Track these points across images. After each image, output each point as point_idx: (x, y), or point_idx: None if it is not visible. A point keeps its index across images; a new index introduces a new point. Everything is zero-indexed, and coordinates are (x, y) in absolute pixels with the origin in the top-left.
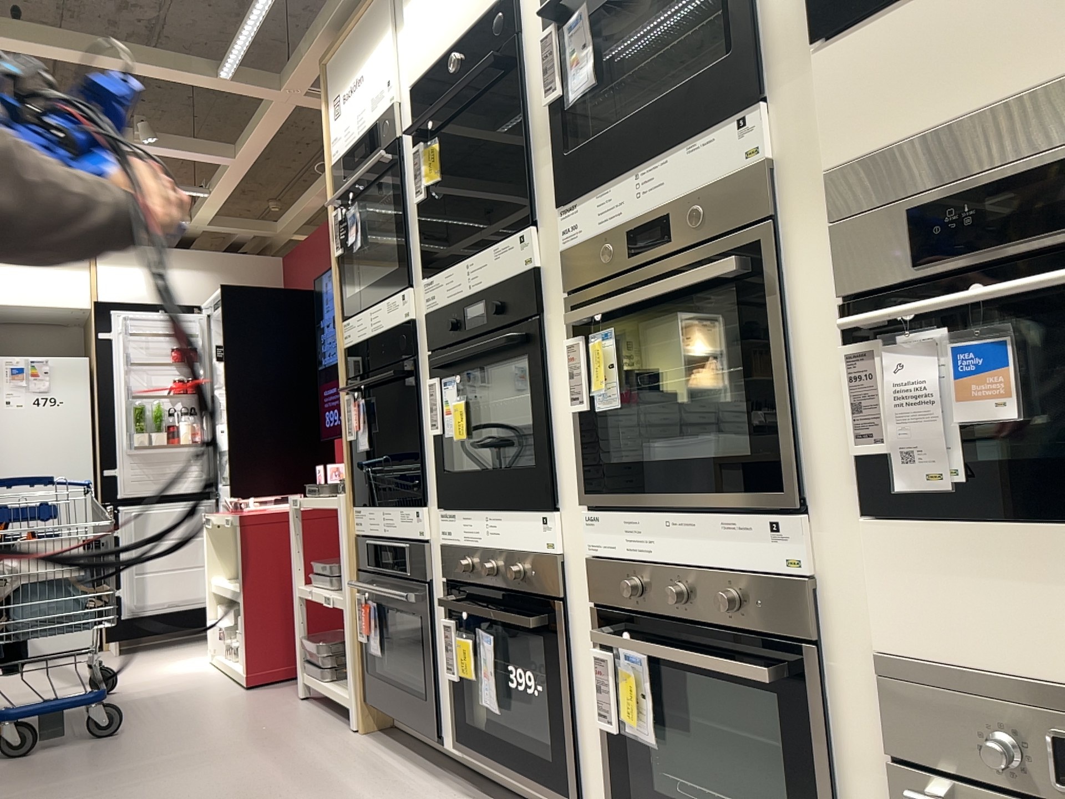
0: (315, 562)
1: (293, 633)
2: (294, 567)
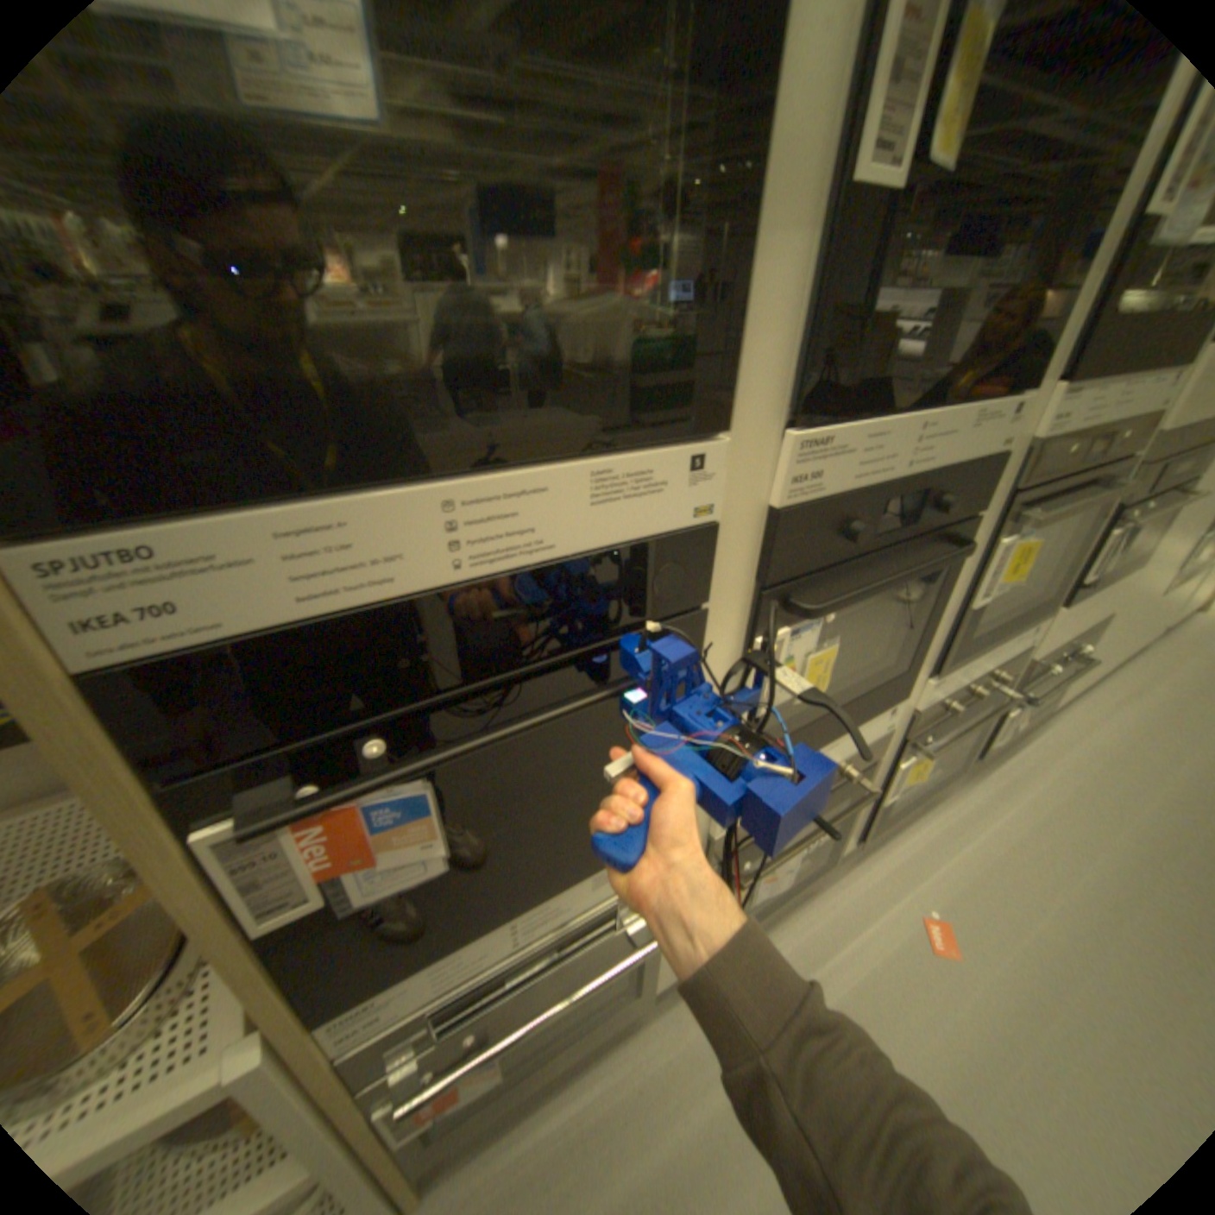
0: None
1: None
2: None
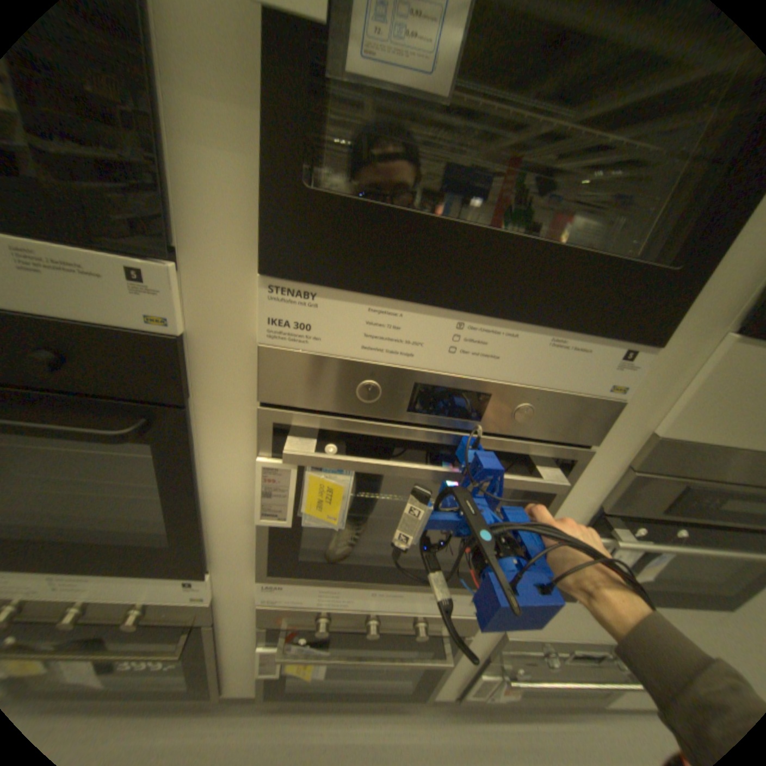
0: None
1: None
2: None
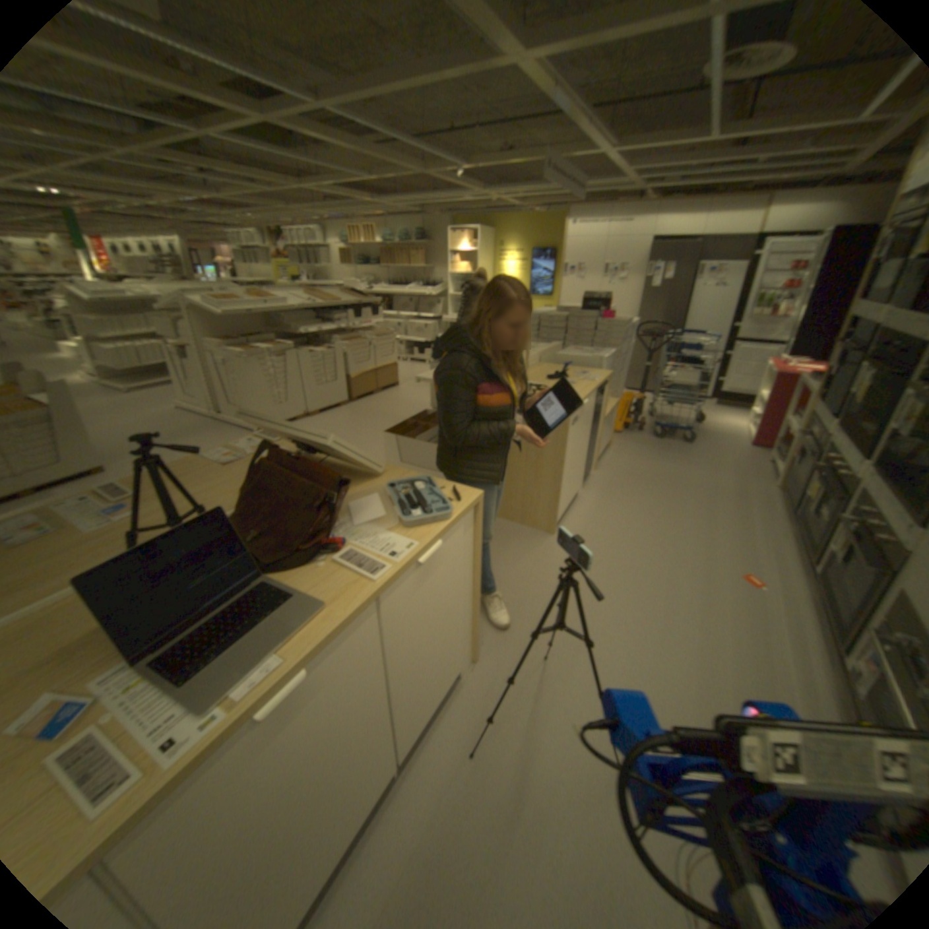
0: (801, 411)
1: (783, 433)
2: (797, 405)
